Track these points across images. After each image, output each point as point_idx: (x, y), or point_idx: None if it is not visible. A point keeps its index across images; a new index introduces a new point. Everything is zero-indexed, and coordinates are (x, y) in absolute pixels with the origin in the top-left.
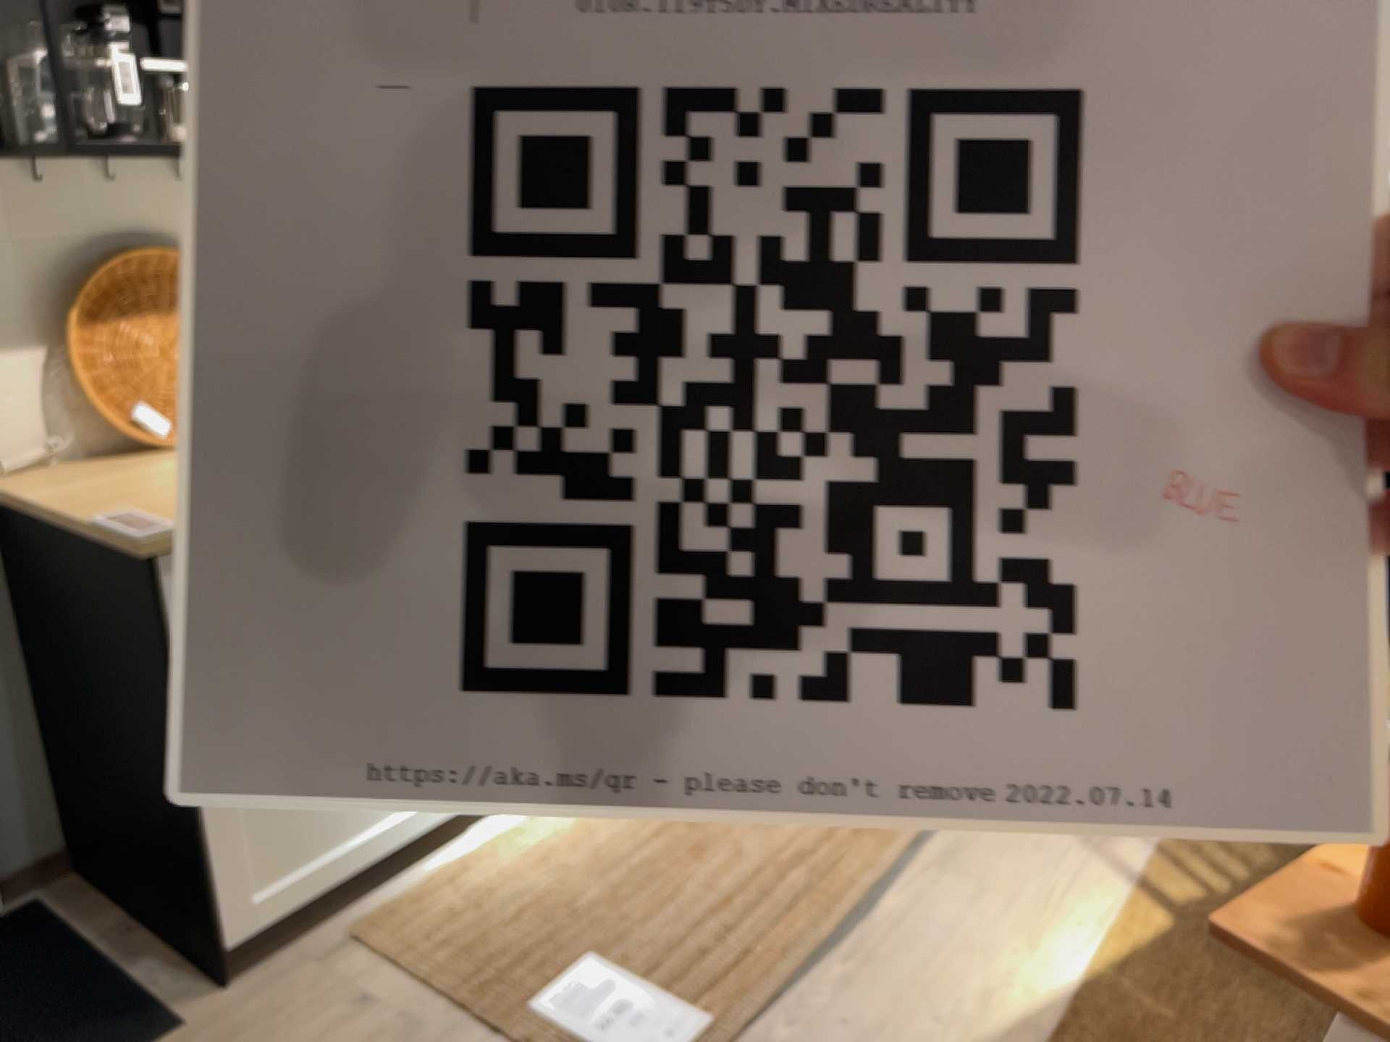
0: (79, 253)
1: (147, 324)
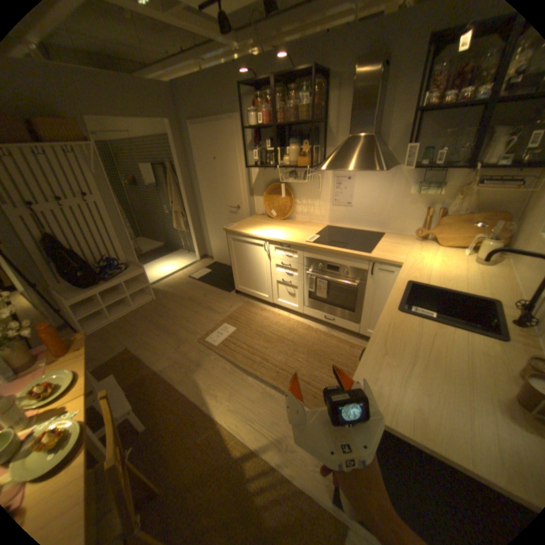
0: (271, 182)
1: (276, 196)
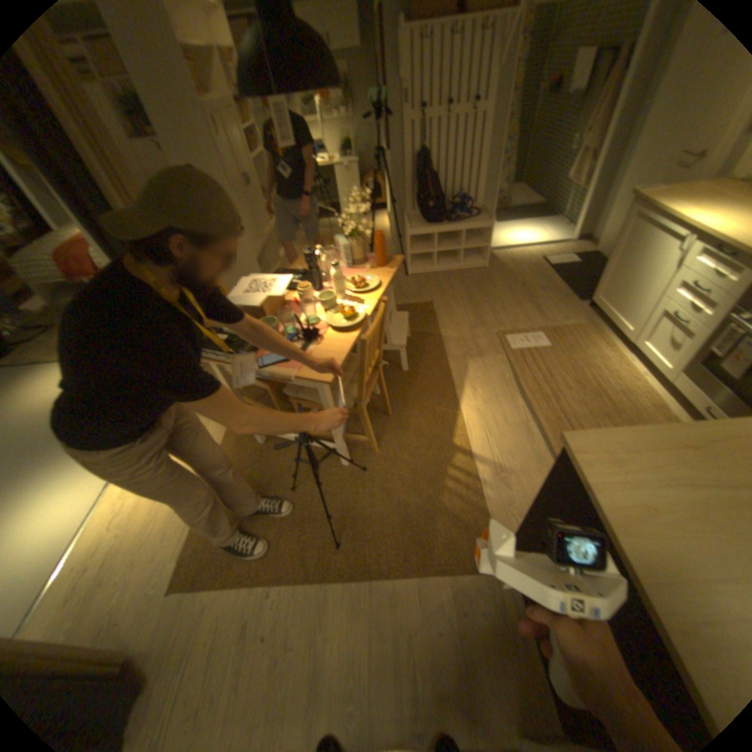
0: None
1: None
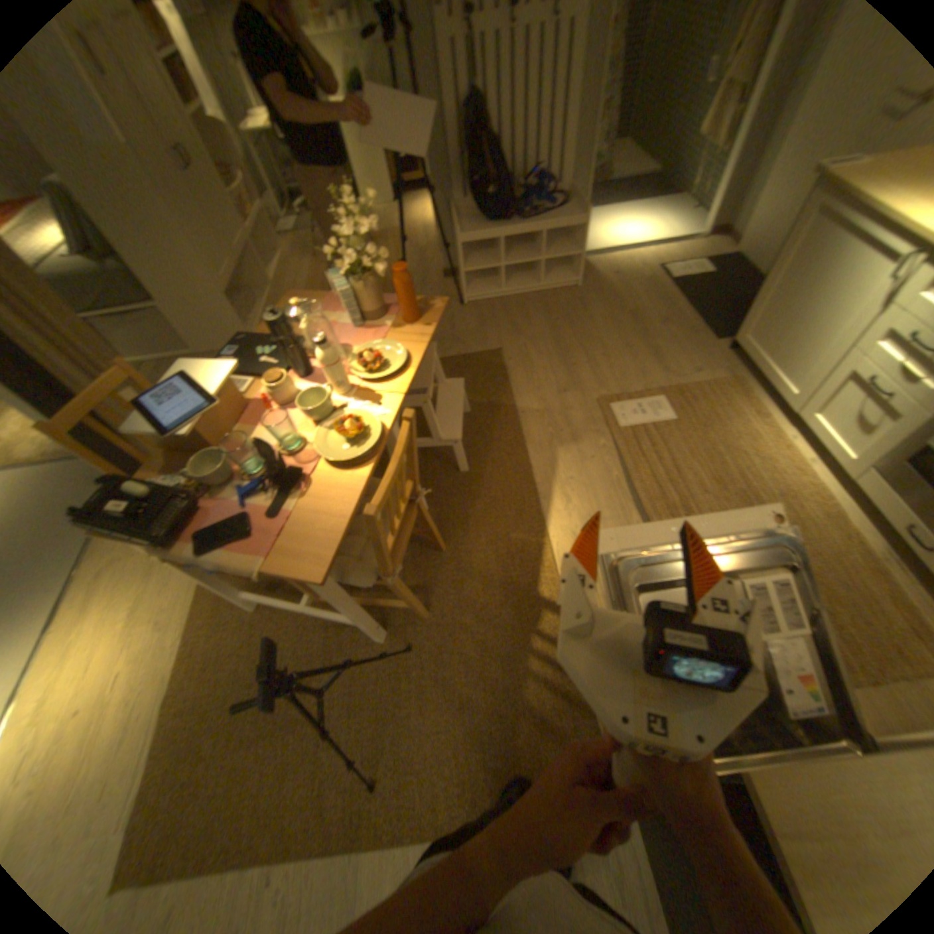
0: None
1: None
